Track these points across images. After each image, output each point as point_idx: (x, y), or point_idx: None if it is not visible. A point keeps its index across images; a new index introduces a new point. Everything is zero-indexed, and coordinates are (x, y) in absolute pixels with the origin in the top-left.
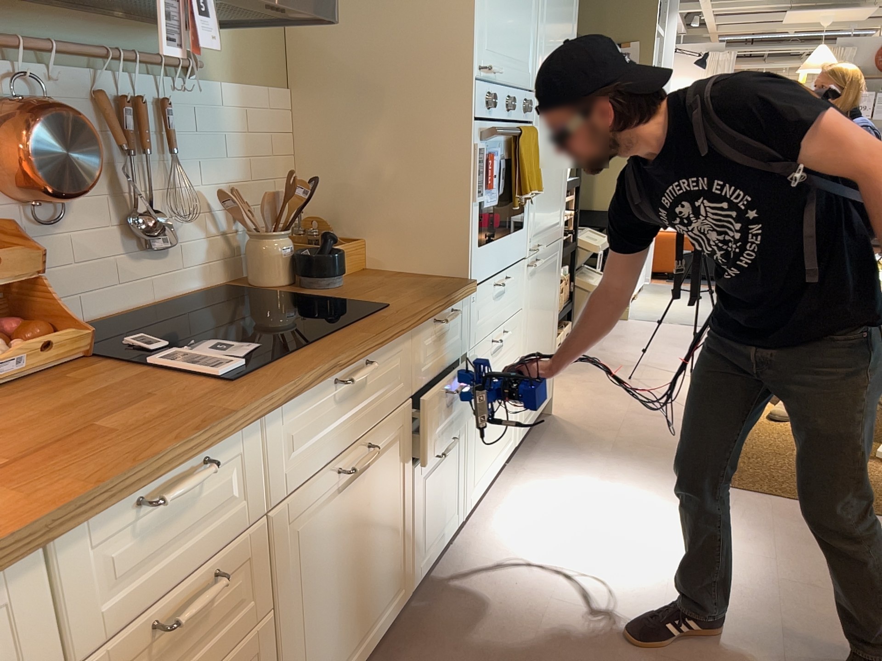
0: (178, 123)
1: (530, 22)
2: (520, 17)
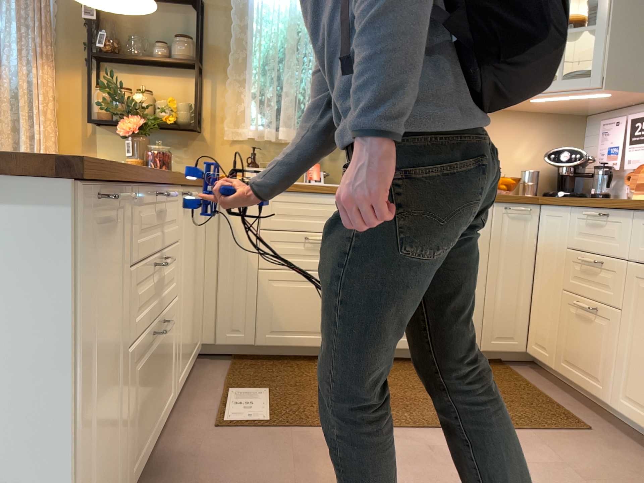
0: None
1: None
2: None
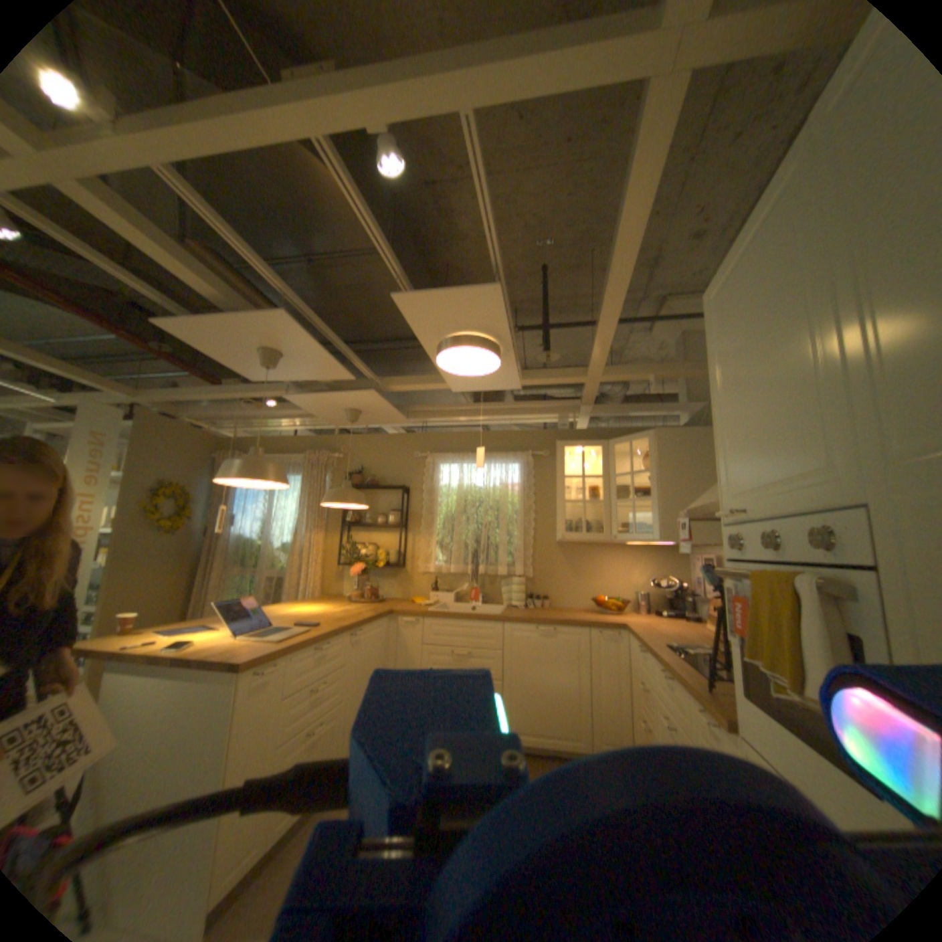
0: None
1: (810, 397)
2: (778, 416)
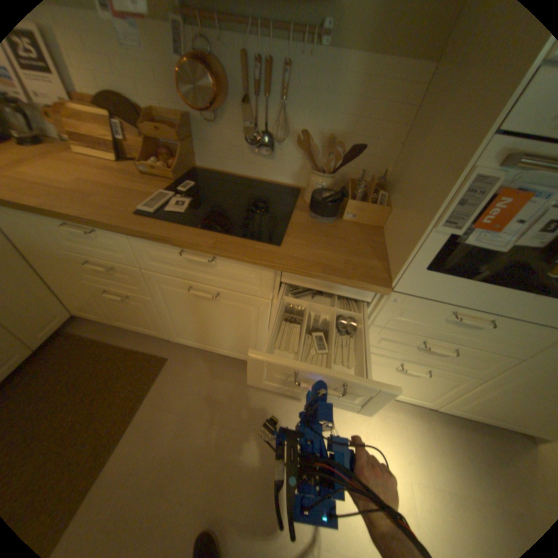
0: (296, 76)
1: None
2: None
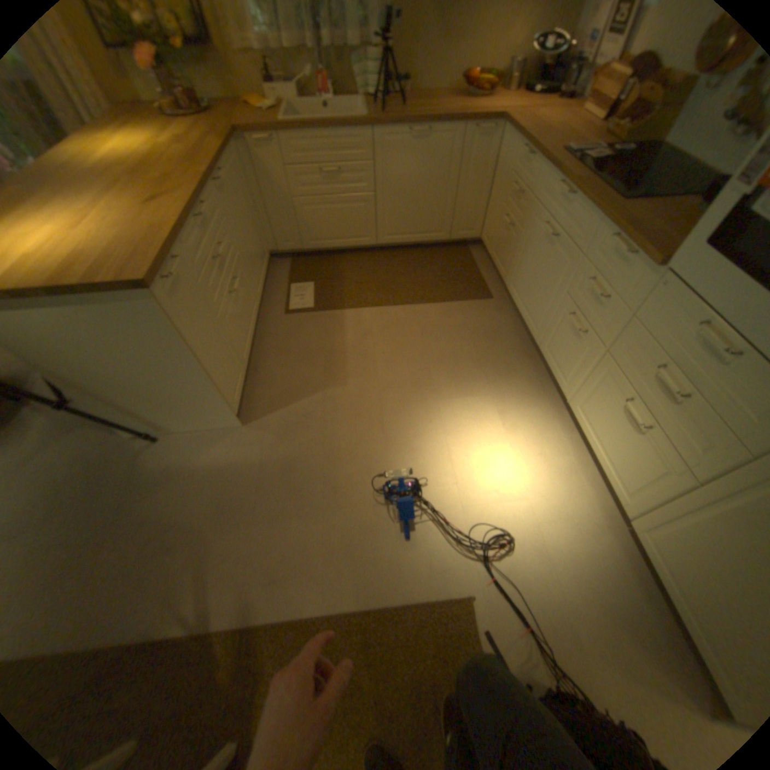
0: None
1: None
2: None
